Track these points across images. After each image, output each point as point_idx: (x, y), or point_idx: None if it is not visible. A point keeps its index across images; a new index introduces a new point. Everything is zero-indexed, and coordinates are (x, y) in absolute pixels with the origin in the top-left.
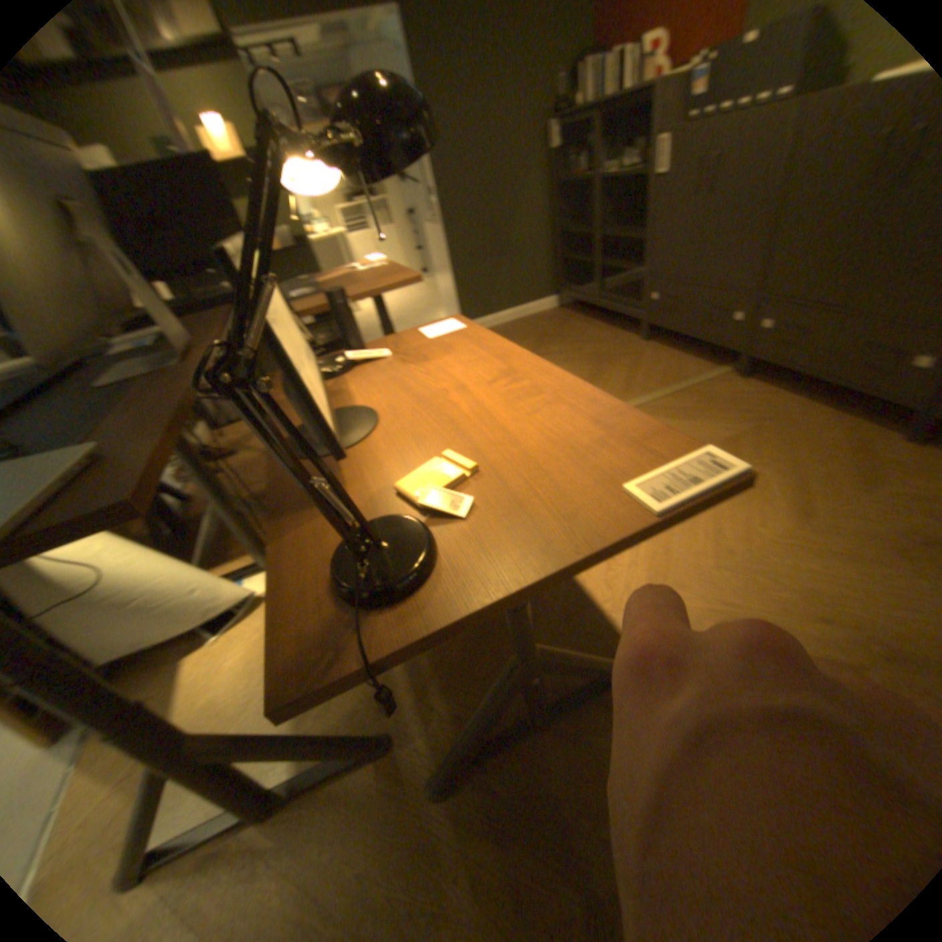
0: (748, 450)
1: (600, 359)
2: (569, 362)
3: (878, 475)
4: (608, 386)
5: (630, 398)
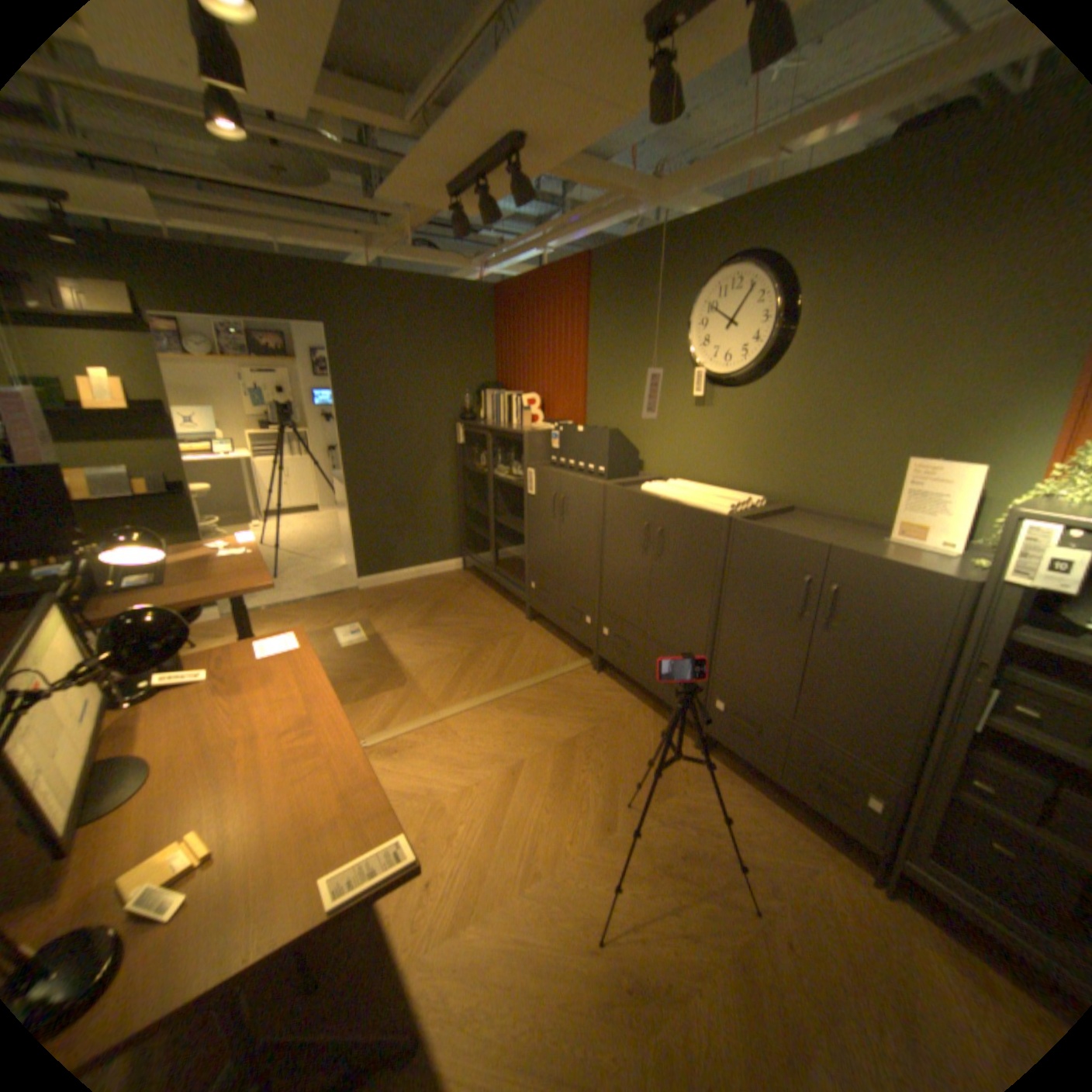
0: (582, 753)
1: (485, 638)
2: (455, 639)
3: (671, 784)
4: (483, 671)
5: (499, 687)
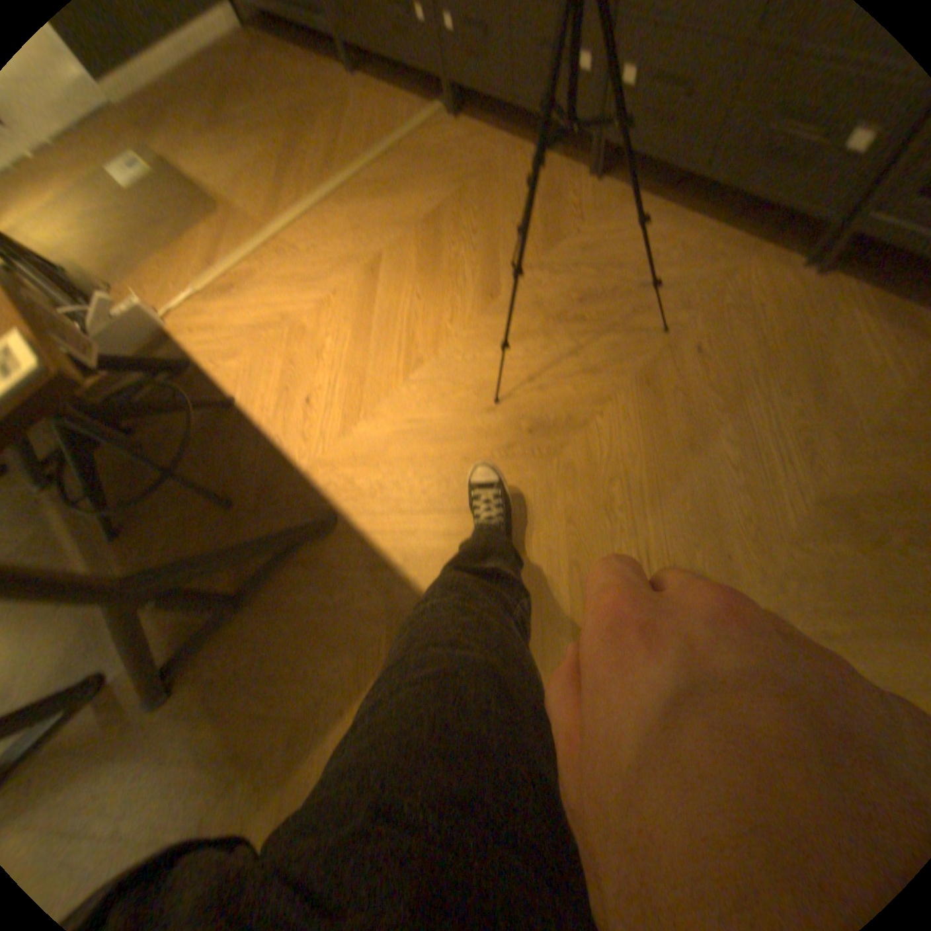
0: (447, 221)
1: (295, 114)
2: (257, 128)
3: (559, 224)
4: (304, 159)
5: (329, 173)
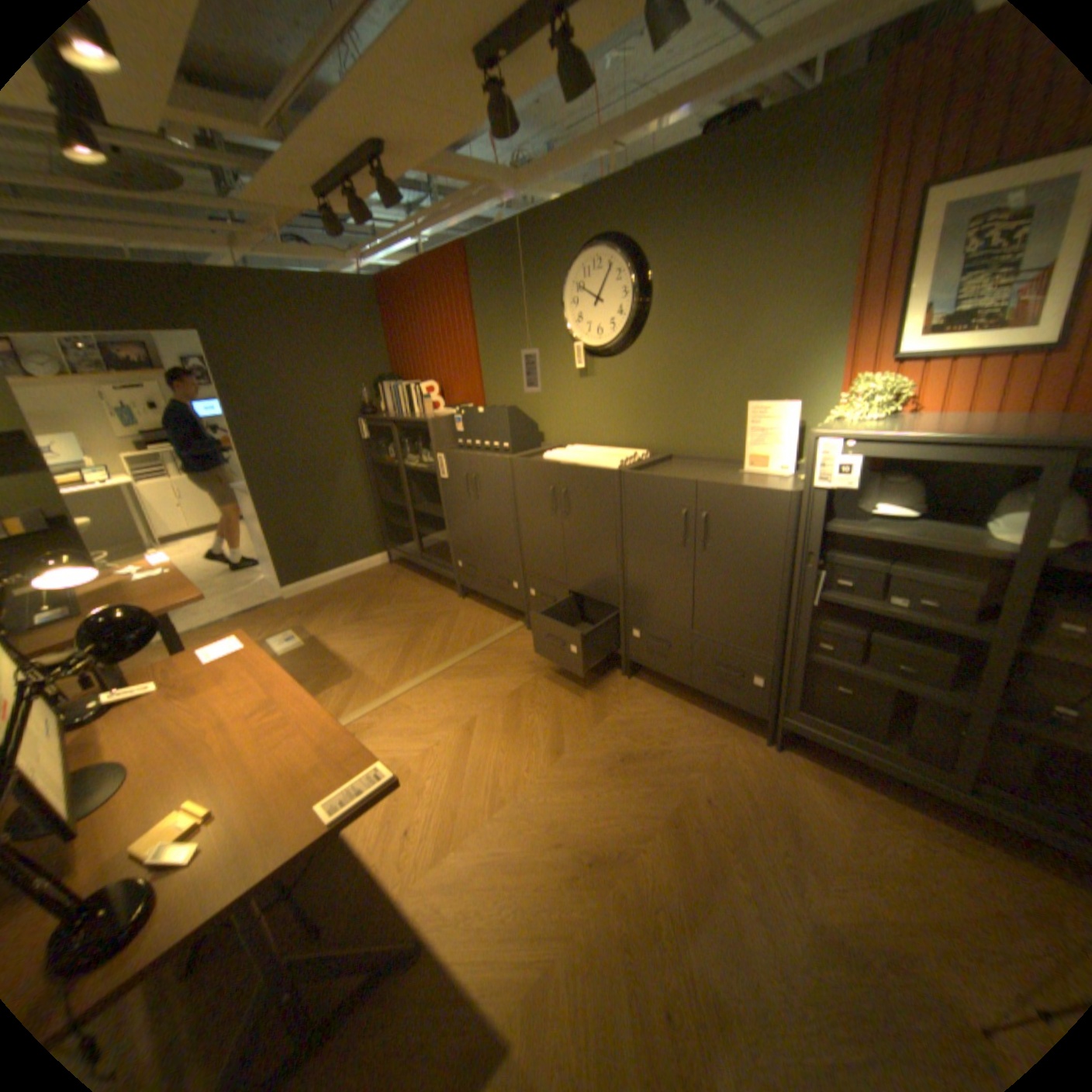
0: (525, 700)
1: (420, 620)
2: (391, 626)
3: (603, 708)
4: (424, 649)
5: (441, 661)
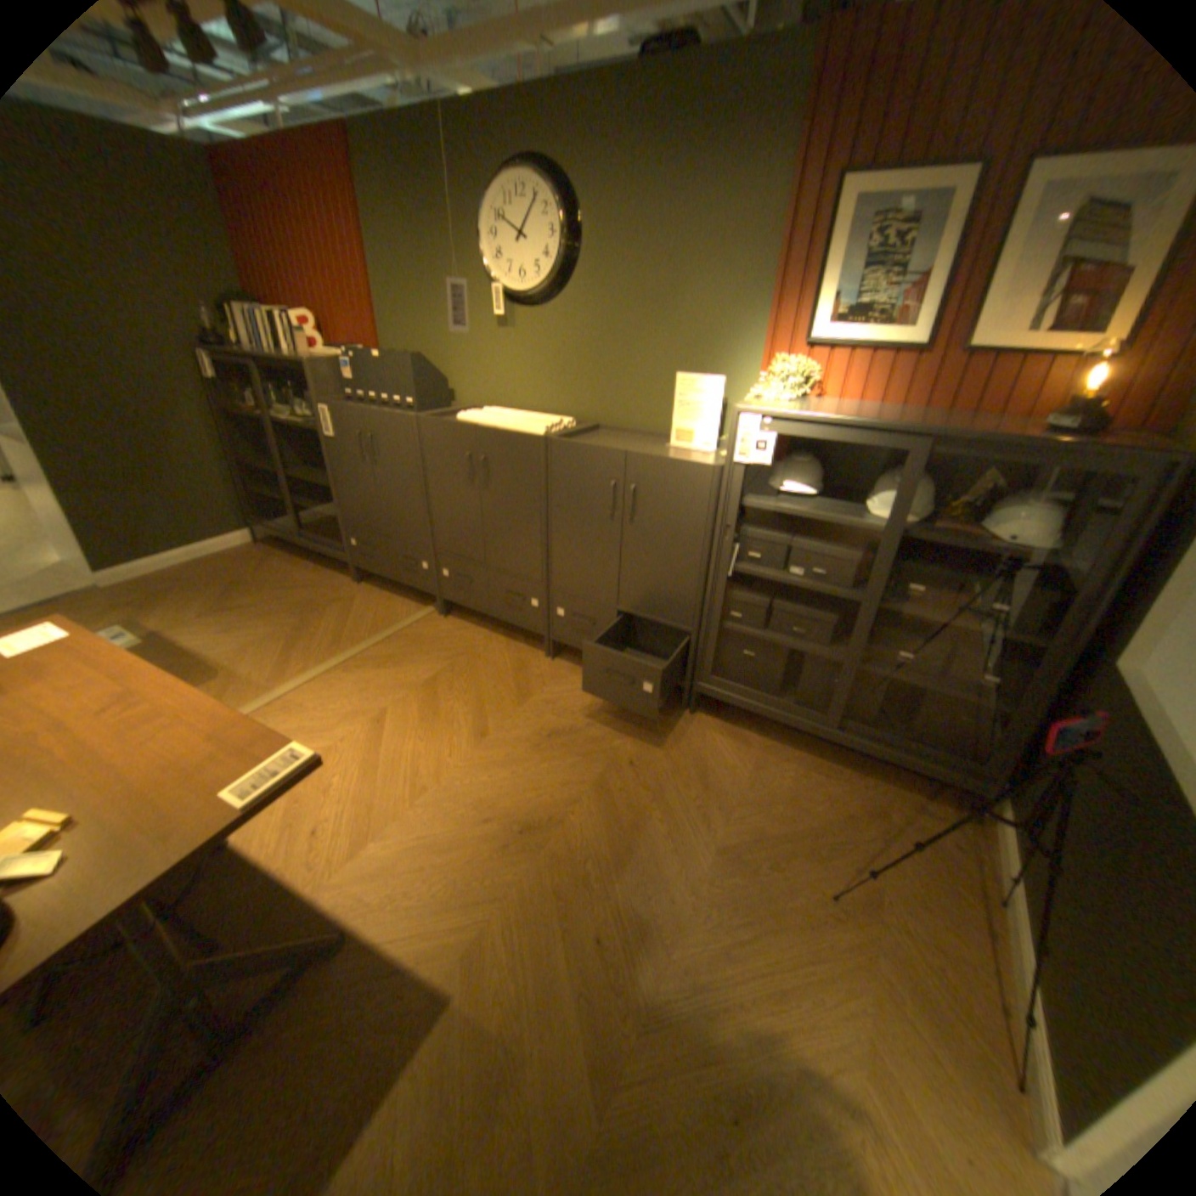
0: (443, 687)
1: (305, 608)
2: (267, 616)
3: (528, 688)
4: (314, 641)
5: (338, 652)
